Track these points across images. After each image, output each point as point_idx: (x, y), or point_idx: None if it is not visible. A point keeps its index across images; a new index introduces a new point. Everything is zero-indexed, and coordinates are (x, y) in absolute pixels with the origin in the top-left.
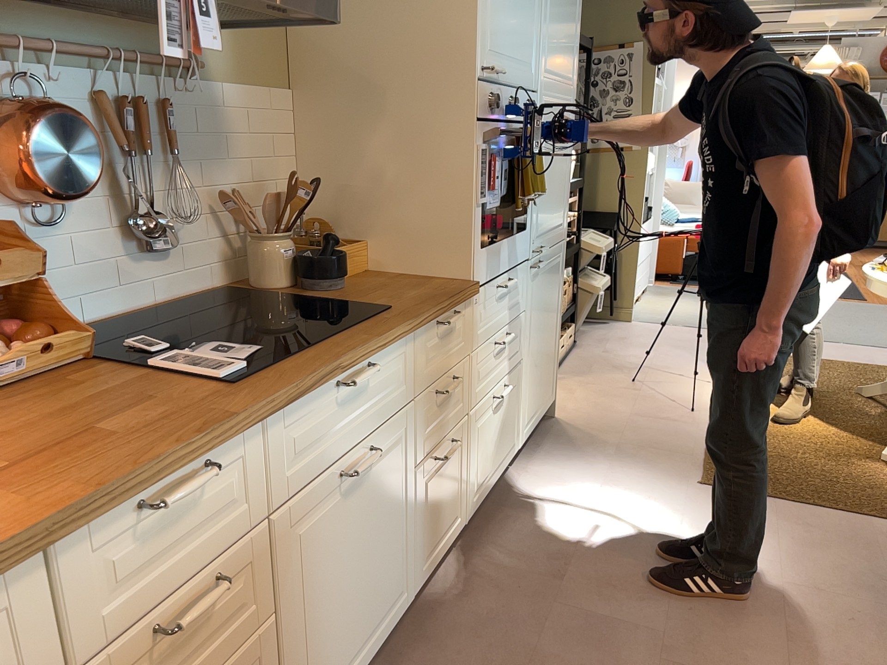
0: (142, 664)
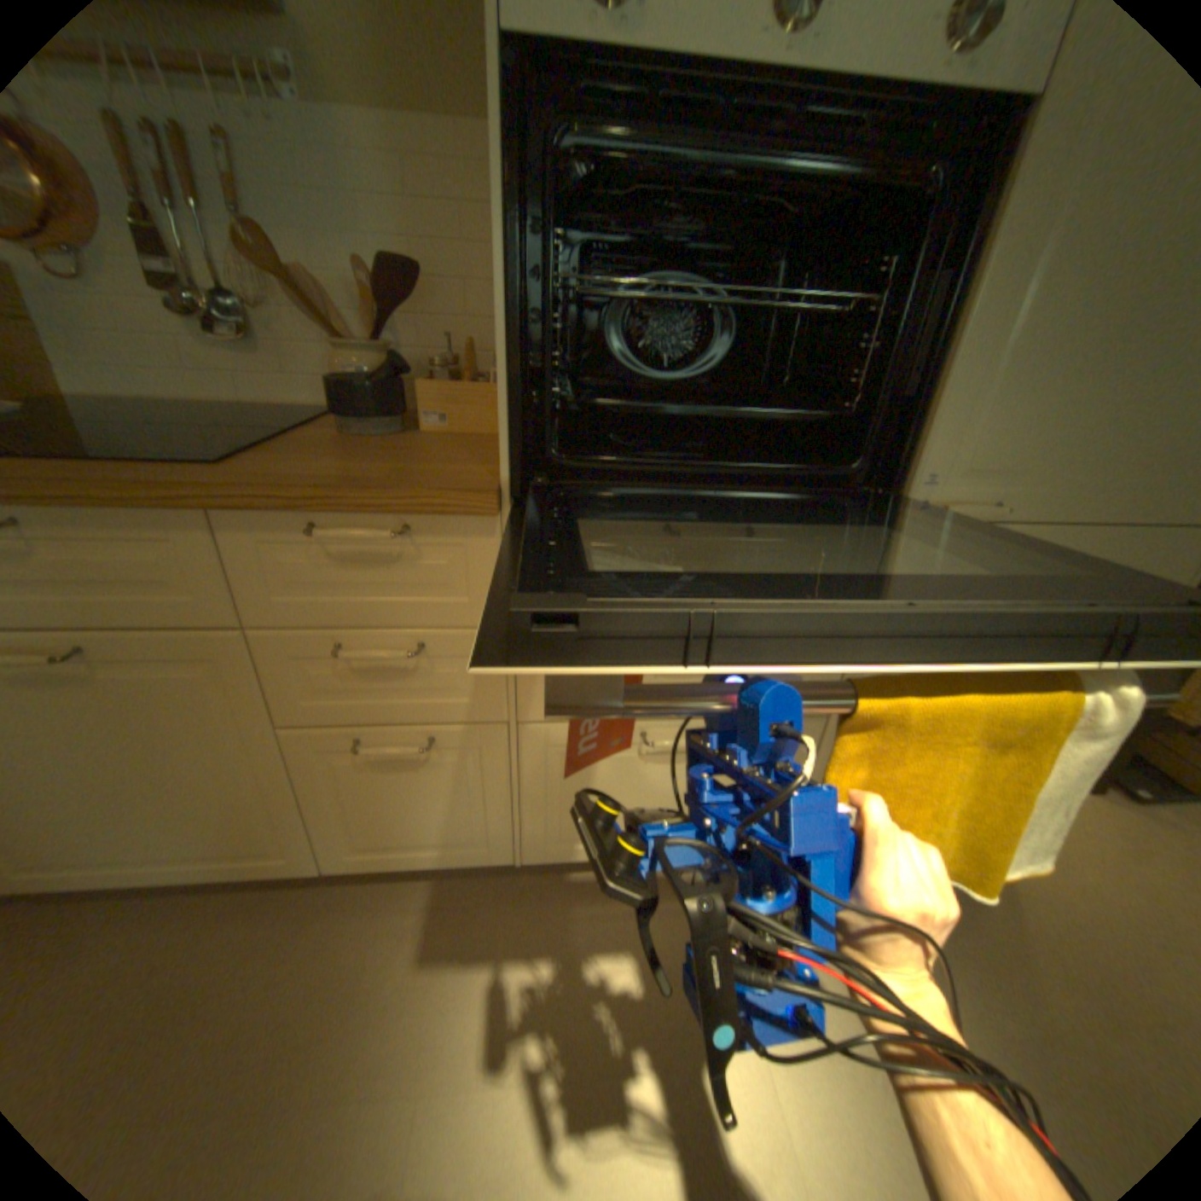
0: None
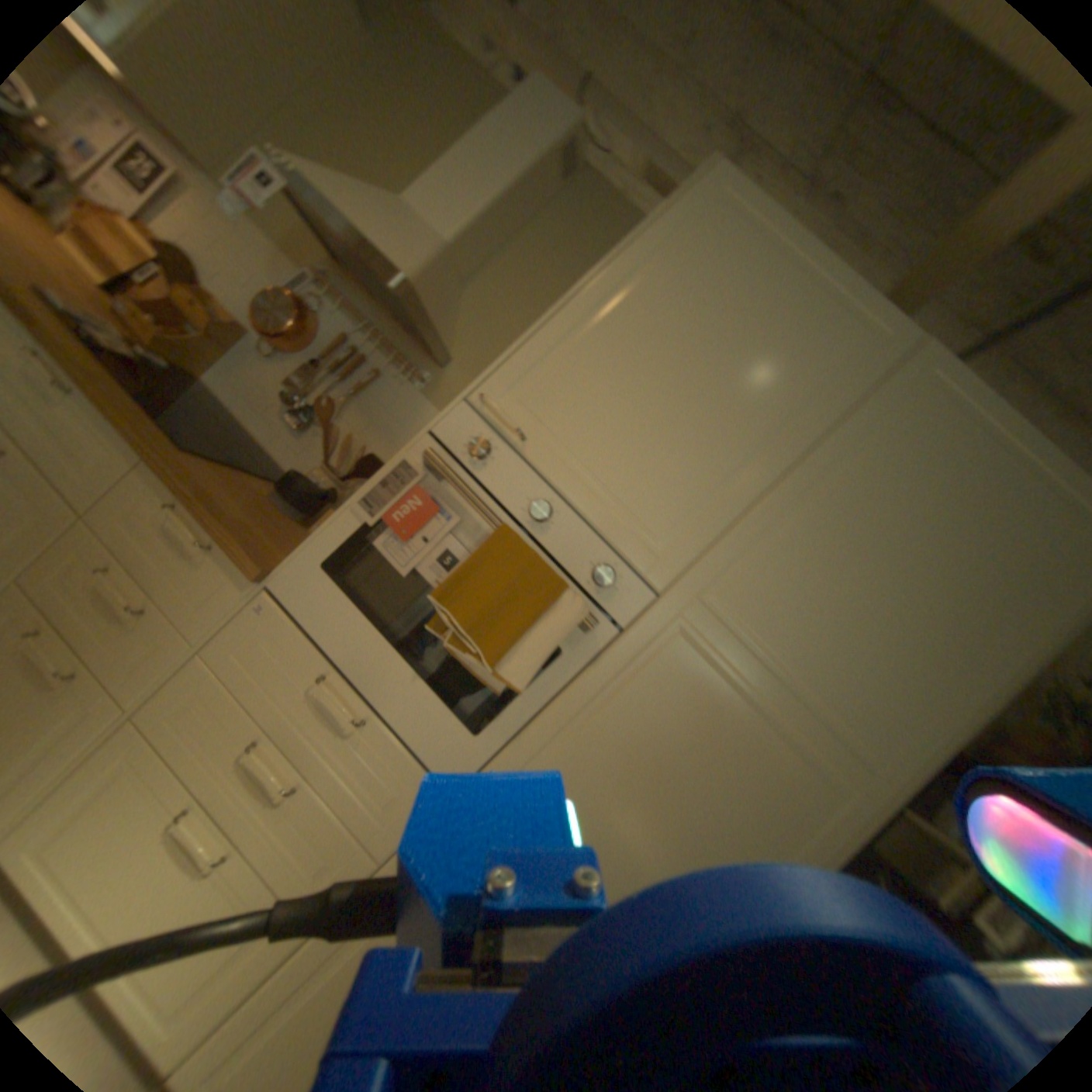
0: None
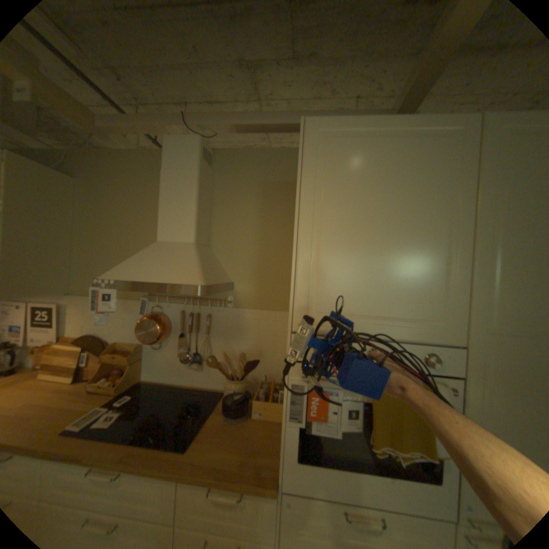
0: None
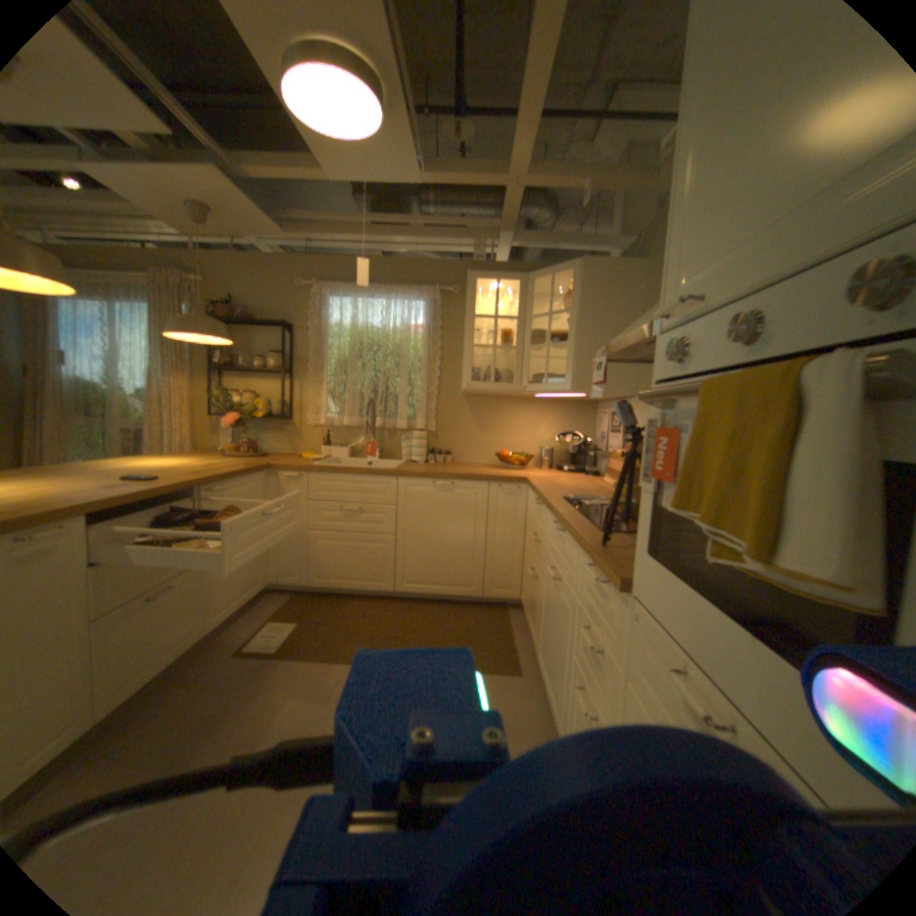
0: (534, 541)
